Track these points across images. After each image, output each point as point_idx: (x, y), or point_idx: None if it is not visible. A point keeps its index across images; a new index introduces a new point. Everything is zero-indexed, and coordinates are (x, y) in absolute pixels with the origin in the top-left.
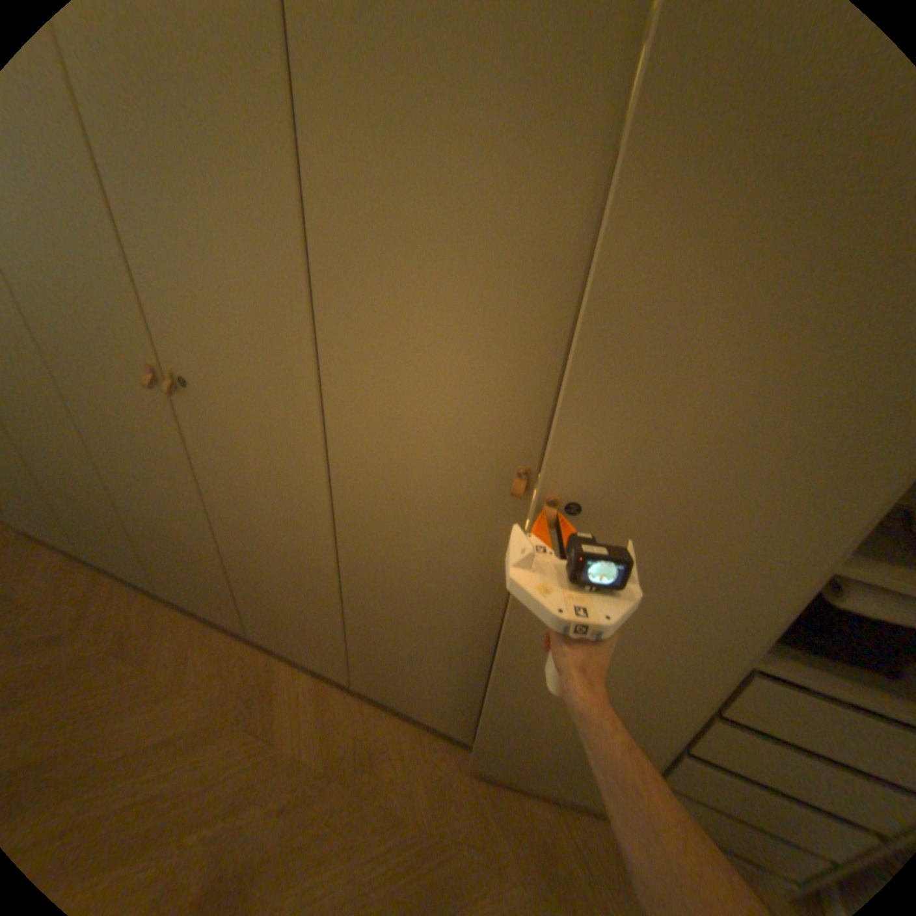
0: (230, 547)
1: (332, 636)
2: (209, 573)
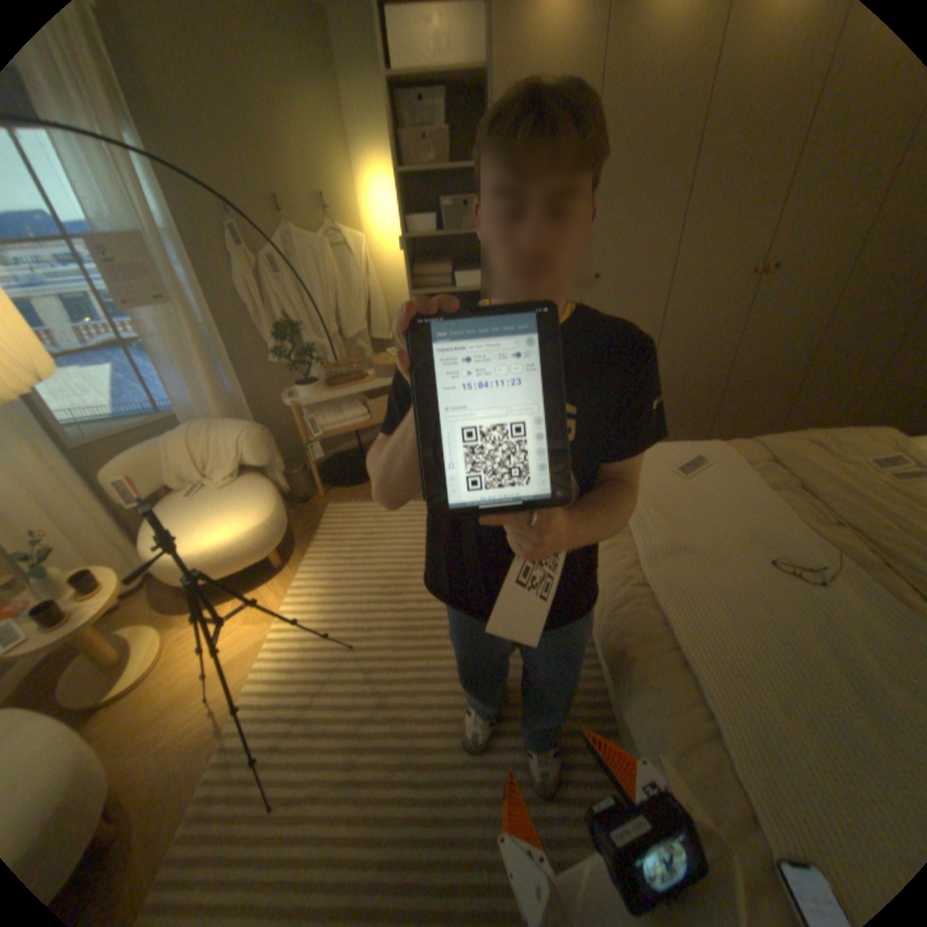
0: (742, 366)
1: (788, 399)
2: (709, 397)
